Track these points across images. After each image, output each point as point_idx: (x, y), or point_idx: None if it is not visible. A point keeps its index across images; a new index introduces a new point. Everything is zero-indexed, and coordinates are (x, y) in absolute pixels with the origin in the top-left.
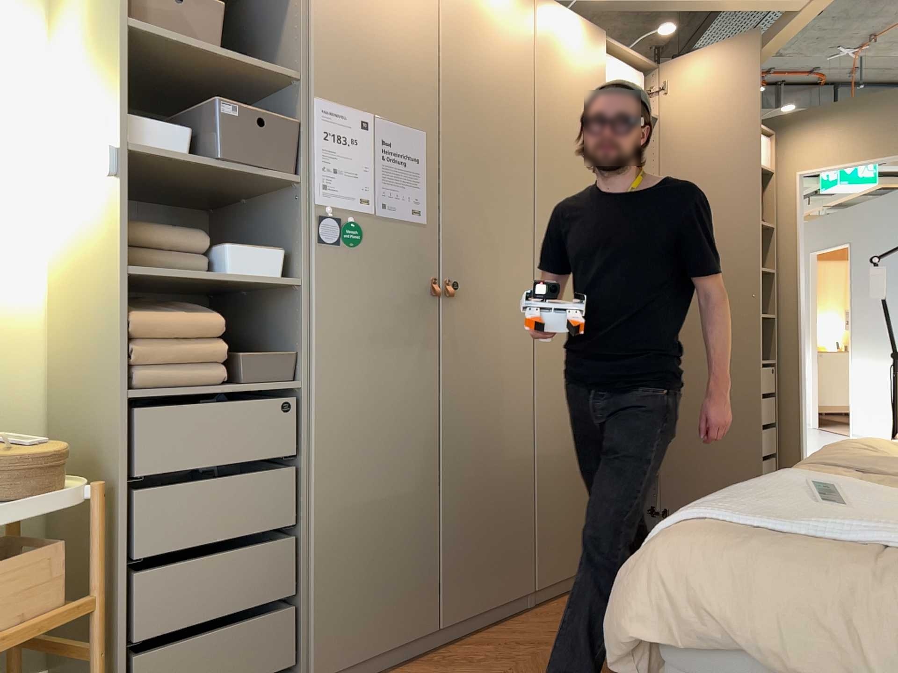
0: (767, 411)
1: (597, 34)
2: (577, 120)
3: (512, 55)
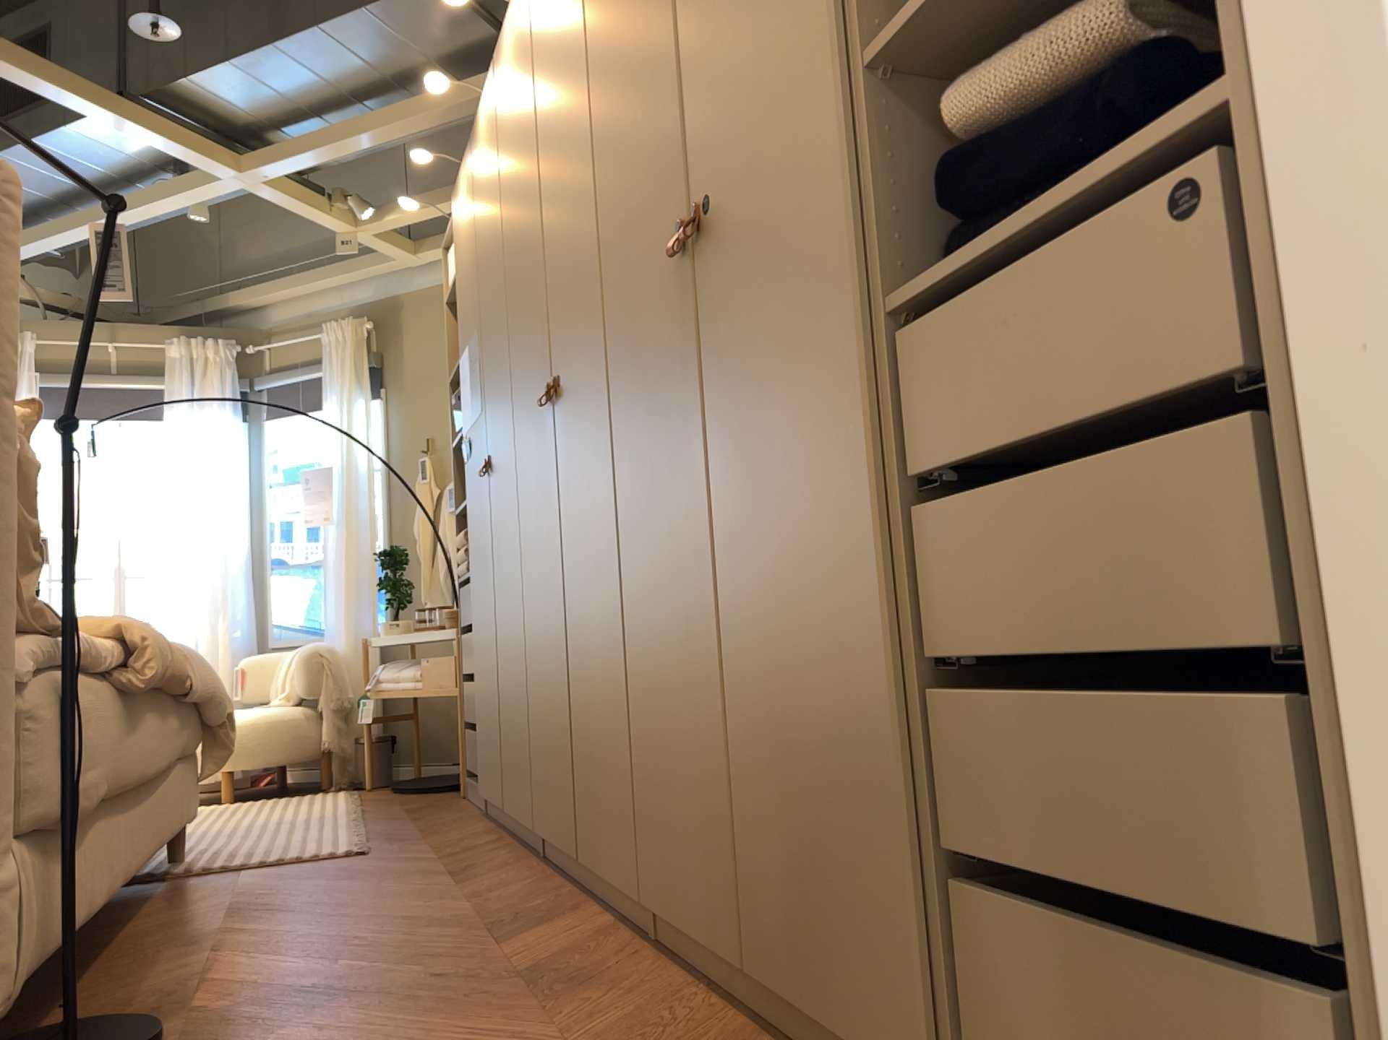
0: (1084, 554)
1: (526, 2)
2: (524, 164)
3: (498, 177)
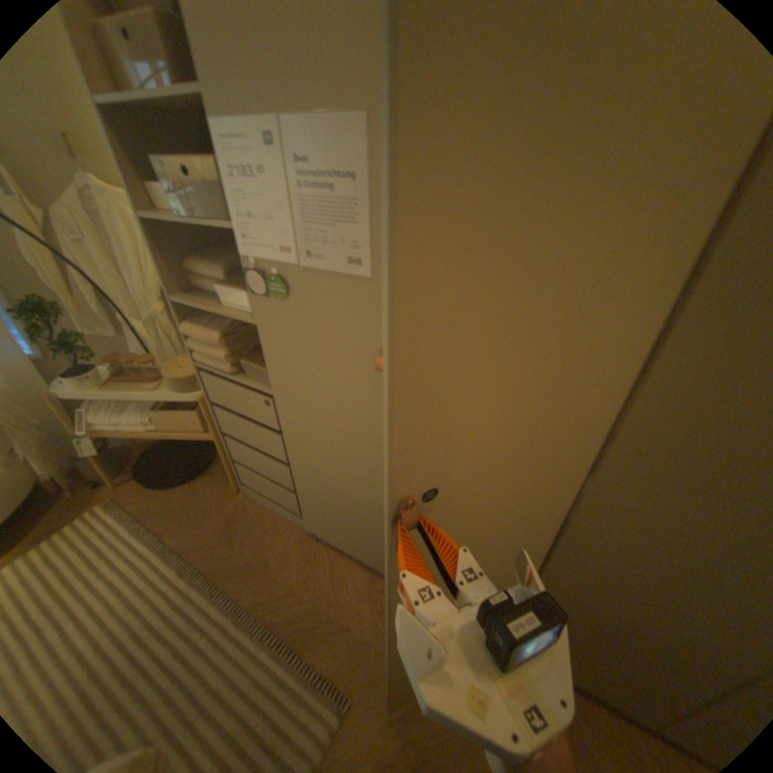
0: None
1: None
2: None
3: None
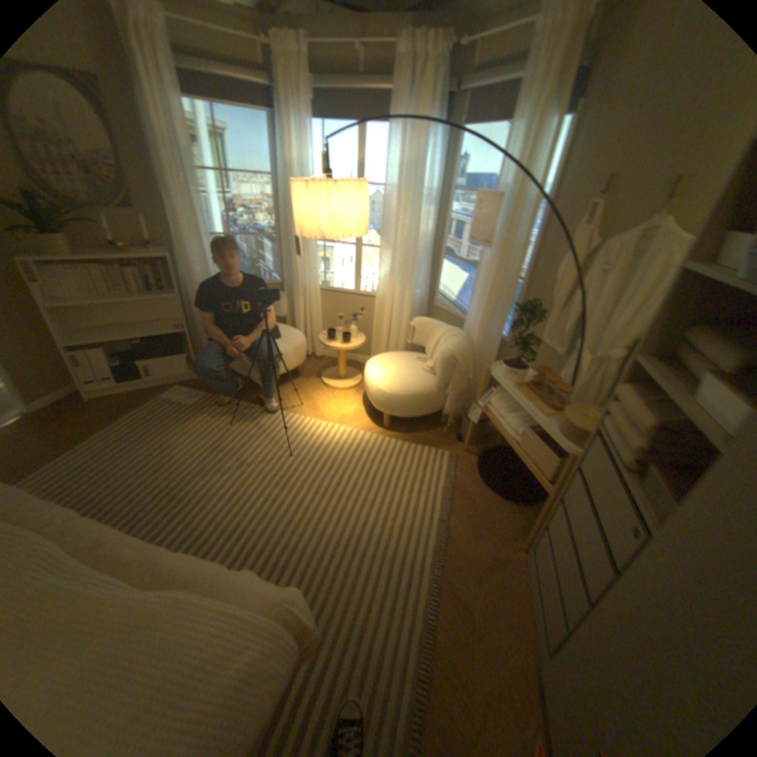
0: None
1: None
2: None
3: None
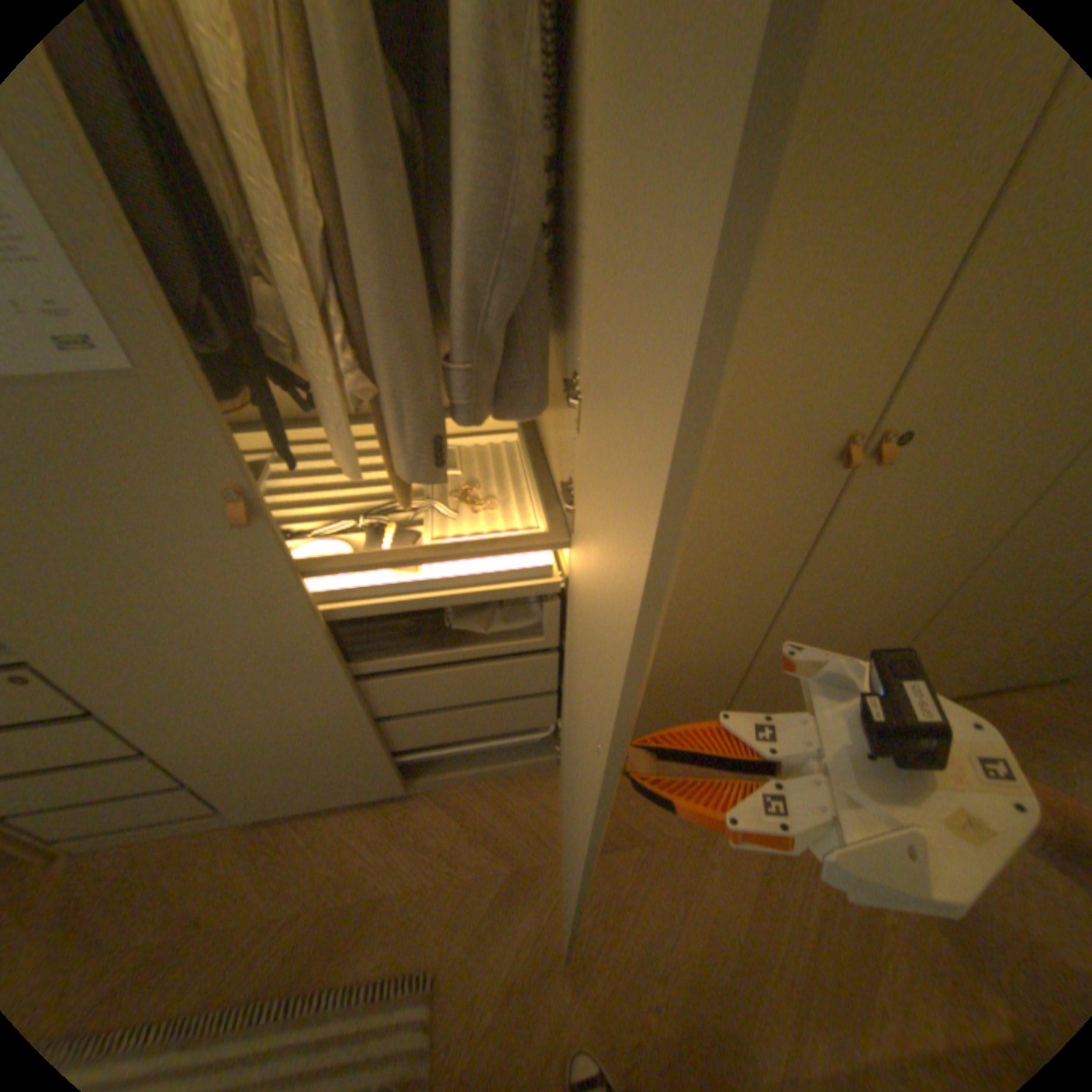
0: None
1: None
2: None
3: None
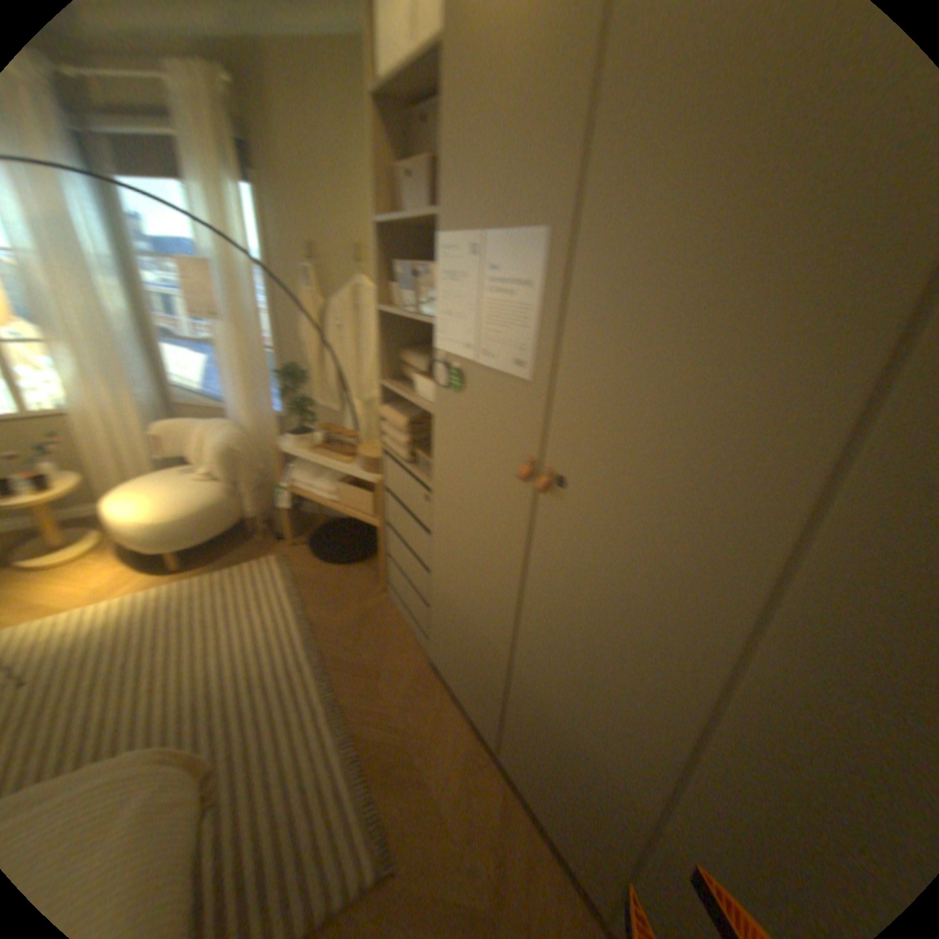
0: None
1: None
2: None
3: None
